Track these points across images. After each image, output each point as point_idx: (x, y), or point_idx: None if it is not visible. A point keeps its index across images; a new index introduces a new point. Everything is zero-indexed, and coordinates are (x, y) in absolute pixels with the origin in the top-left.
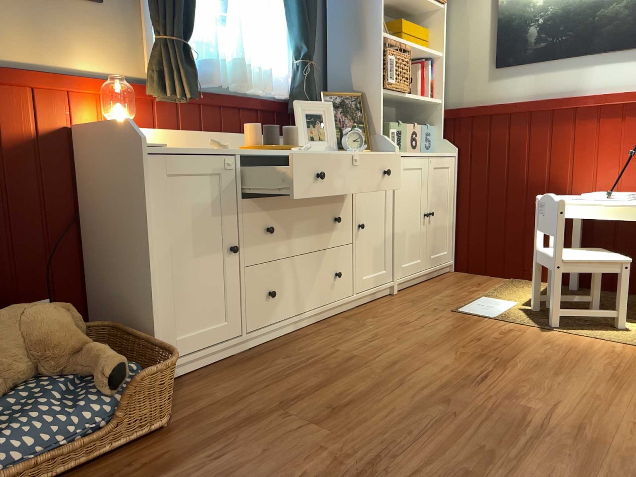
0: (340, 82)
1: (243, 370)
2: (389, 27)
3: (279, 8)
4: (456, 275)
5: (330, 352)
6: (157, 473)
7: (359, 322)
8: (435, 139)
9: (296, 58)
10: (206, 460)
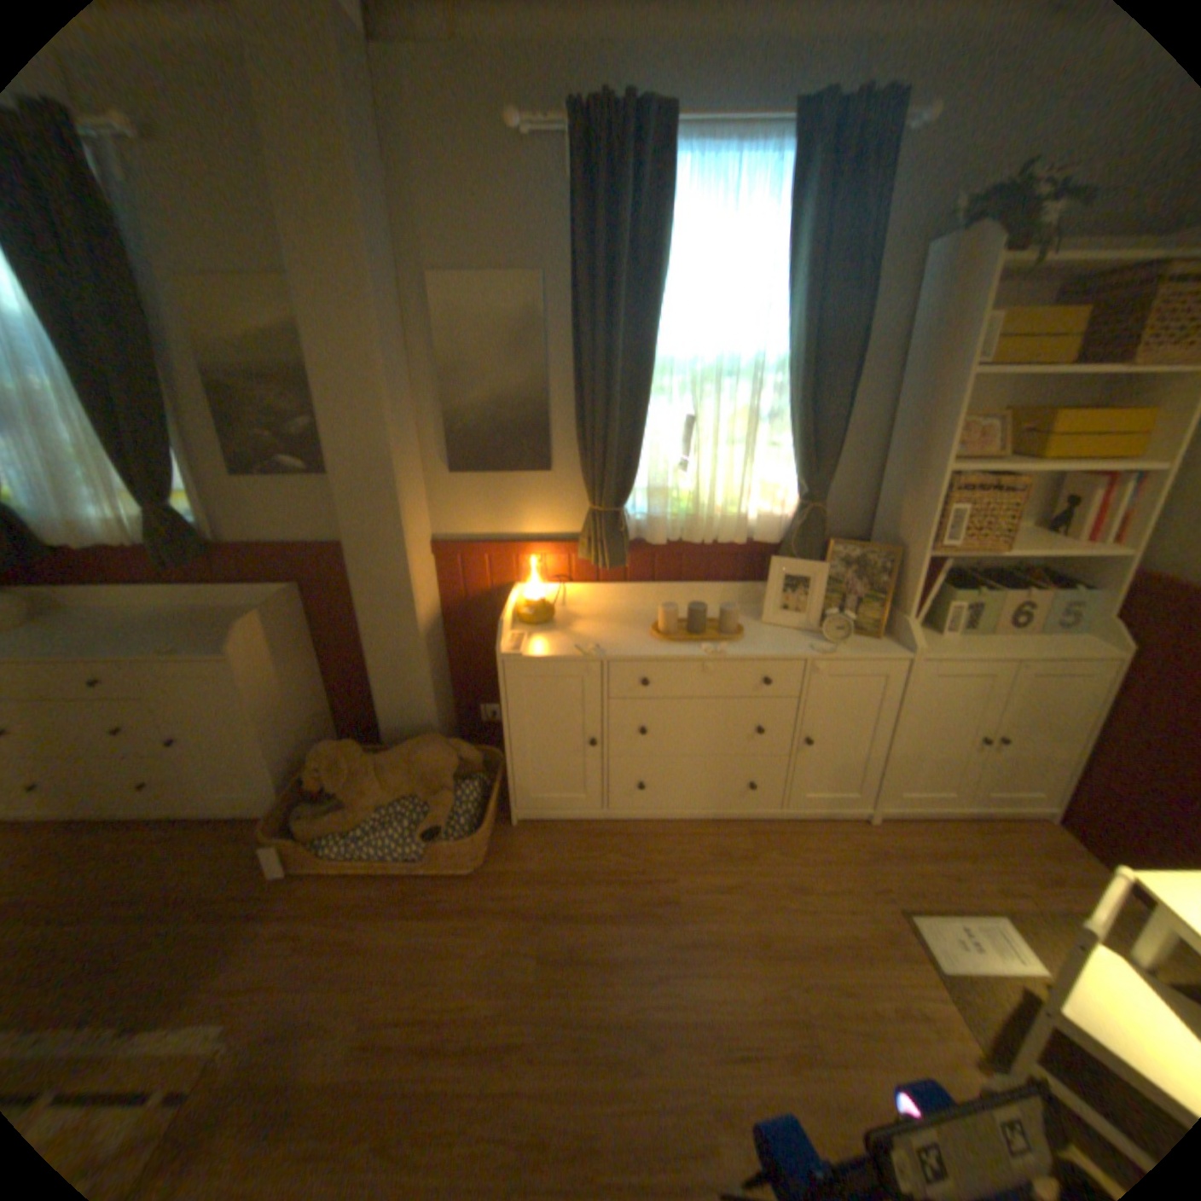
0: (888, 515)
1: (580, 847)
2: (1036, 416)
3: (782, 429)
4: (1047, 840)
5: (667, 879)
6: (425, 917)
7: (757, 851)
8: (1100, 614)
9: (798, 494)
10: (453, 931)
